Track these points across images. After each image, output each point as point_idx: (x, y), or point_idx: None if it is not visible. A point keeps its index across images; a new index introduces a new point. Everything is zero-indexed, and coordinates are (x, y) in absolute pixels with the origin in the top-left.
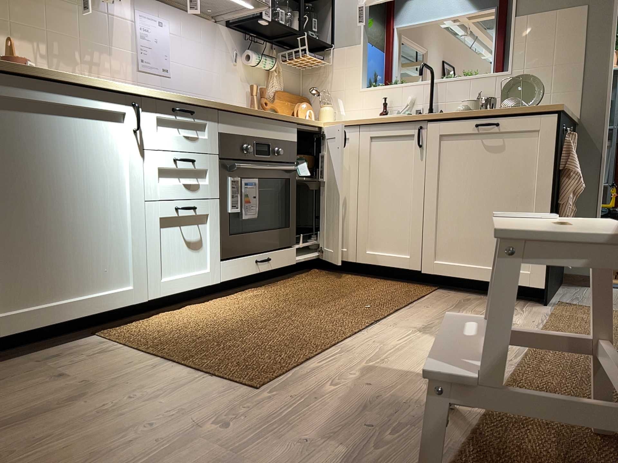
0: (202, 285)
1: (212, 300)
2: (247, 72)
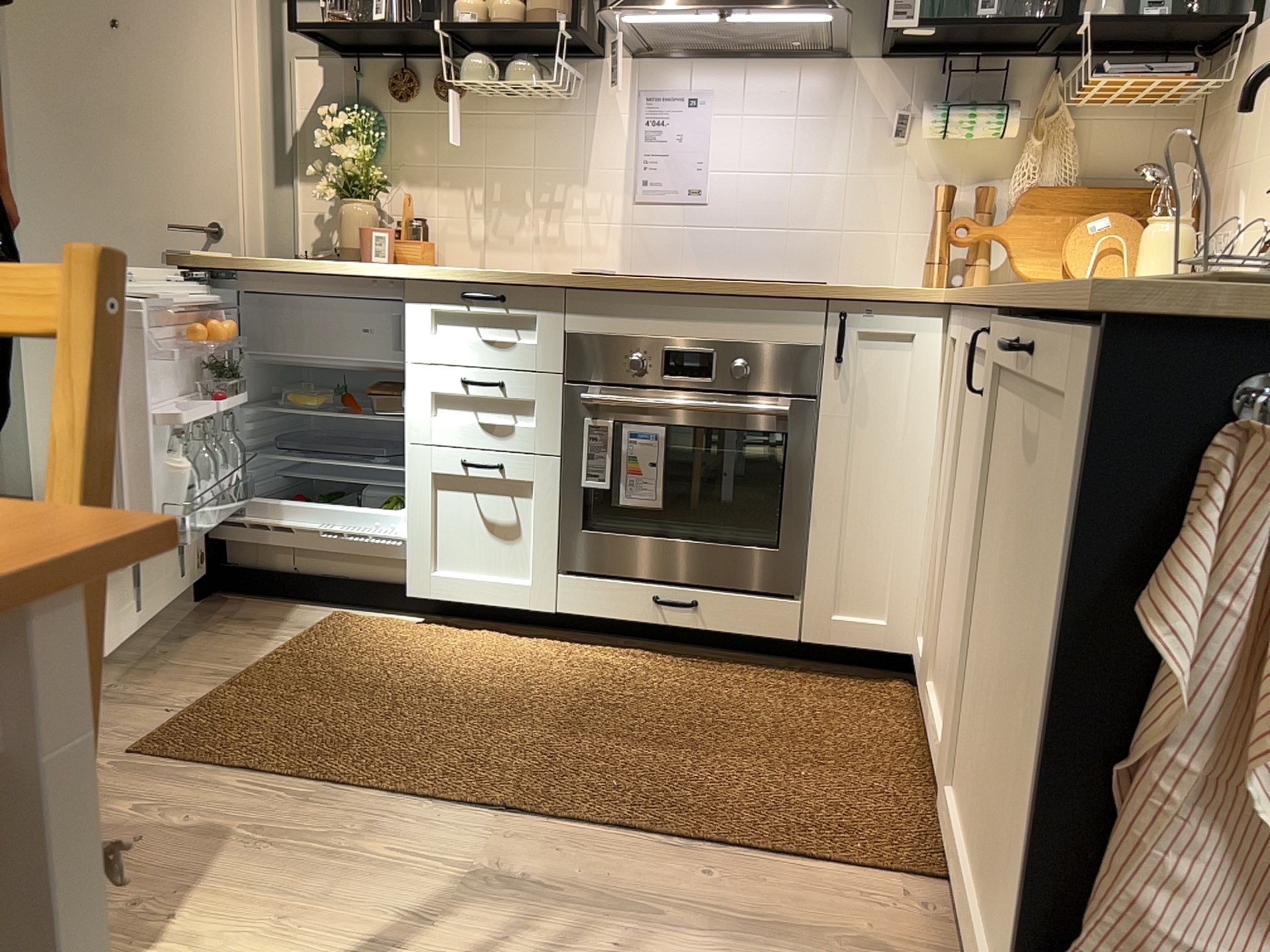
0: (511, 606)
1: (553, 642)
2: (942, 153)
